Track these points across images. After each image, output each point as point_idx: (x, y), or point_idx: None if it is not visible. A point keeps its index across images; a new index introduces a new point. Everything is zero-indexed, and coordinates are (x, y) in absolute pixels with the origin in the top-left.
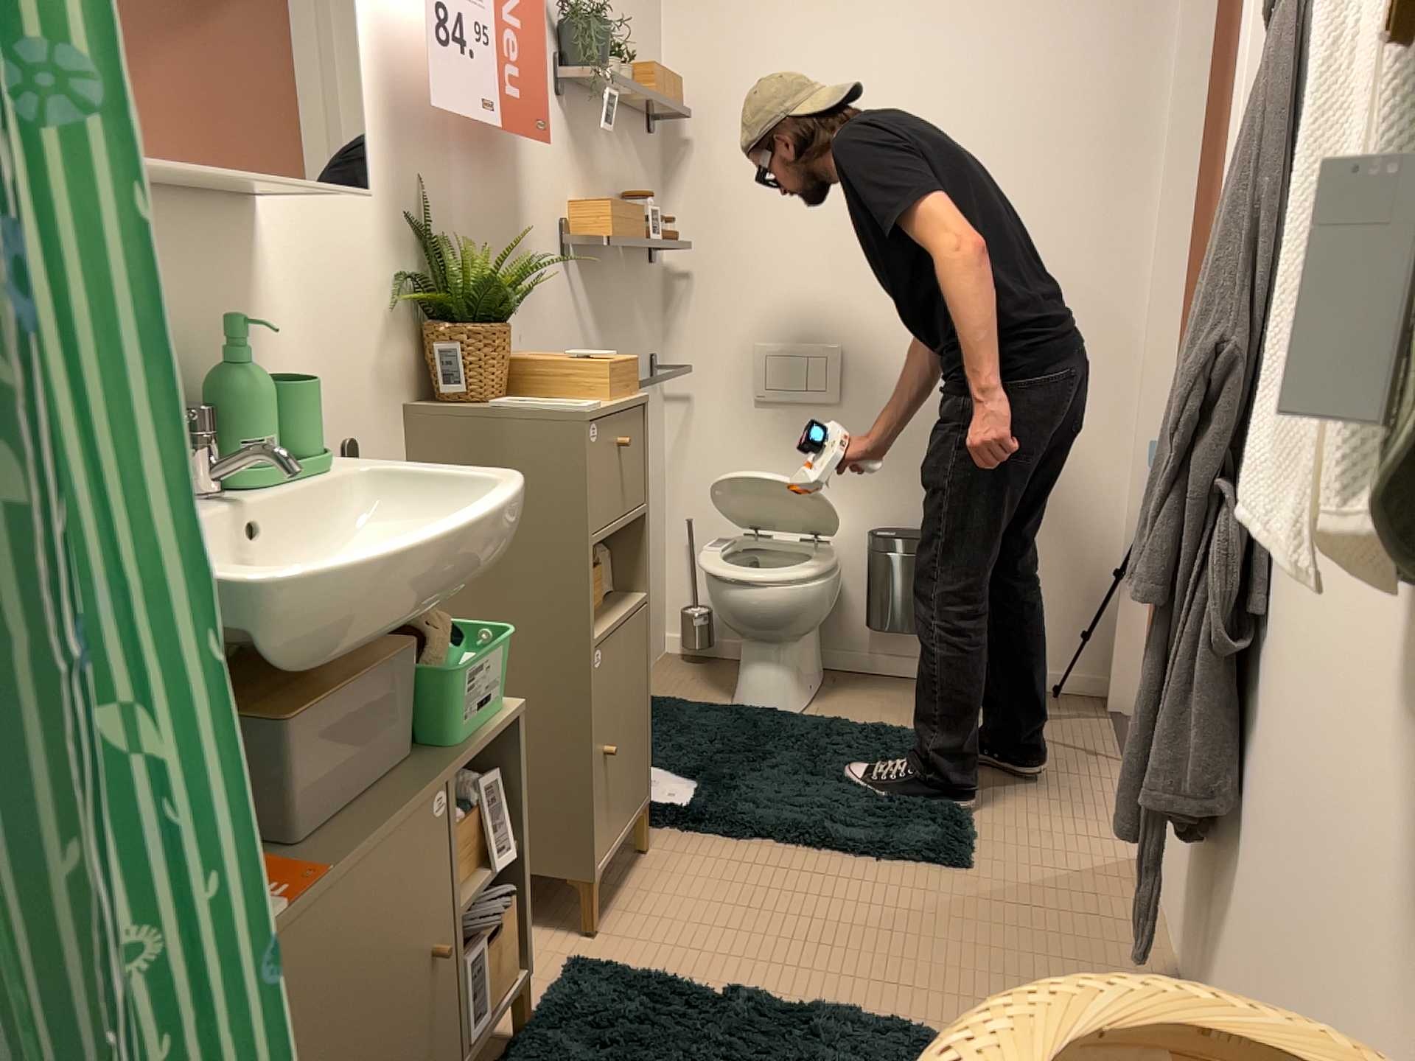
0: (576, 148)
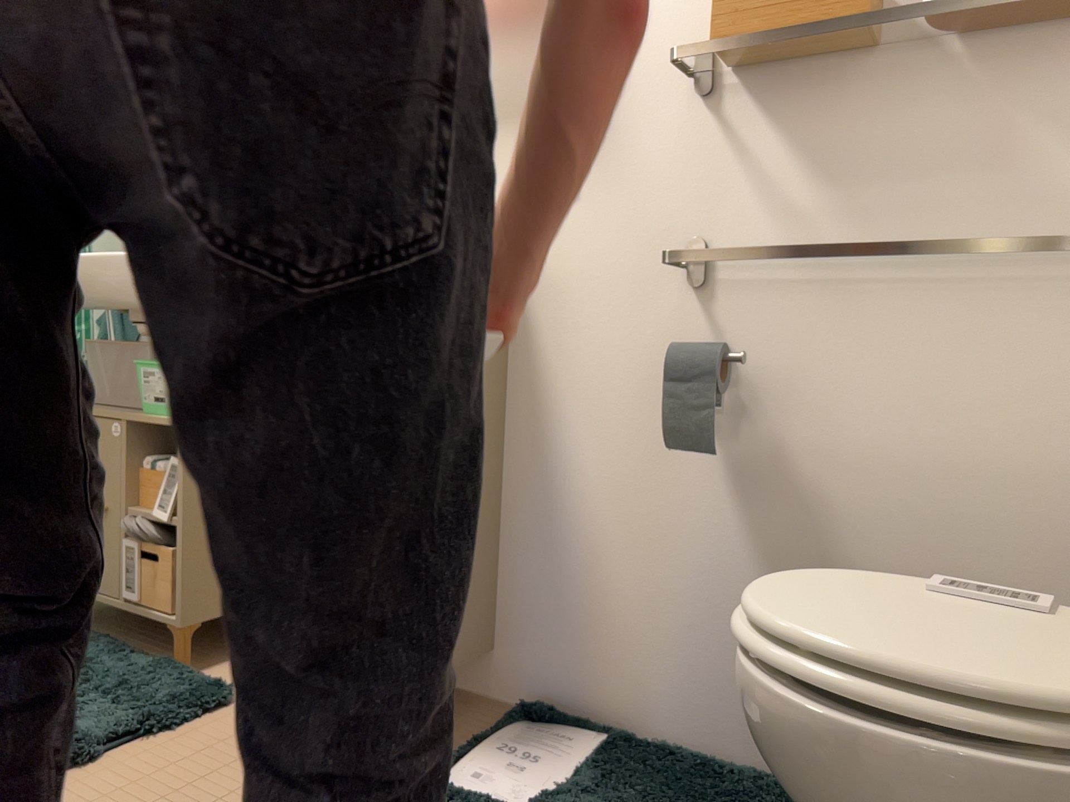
0: None
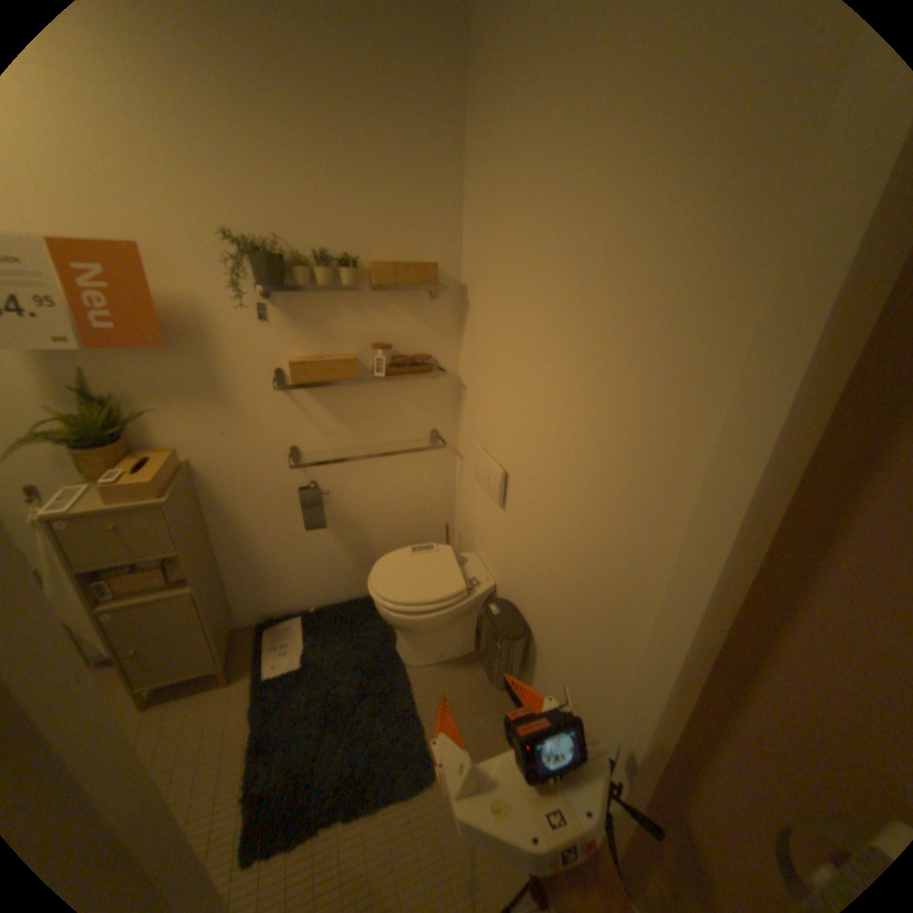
0: (292, 320)
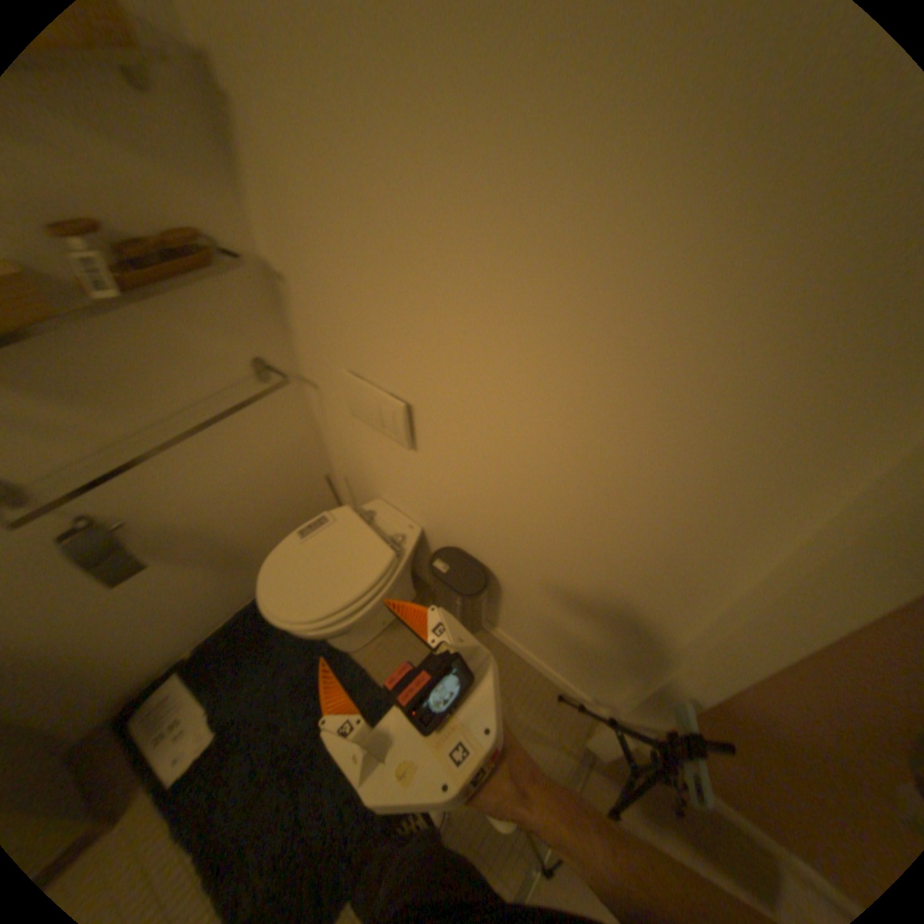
0: None
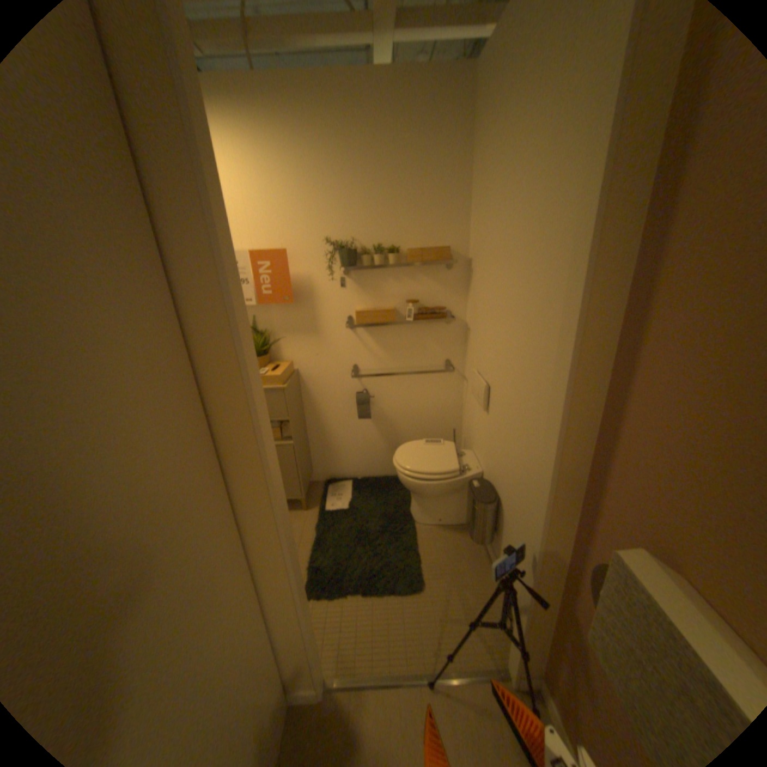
0: (360, 287)
